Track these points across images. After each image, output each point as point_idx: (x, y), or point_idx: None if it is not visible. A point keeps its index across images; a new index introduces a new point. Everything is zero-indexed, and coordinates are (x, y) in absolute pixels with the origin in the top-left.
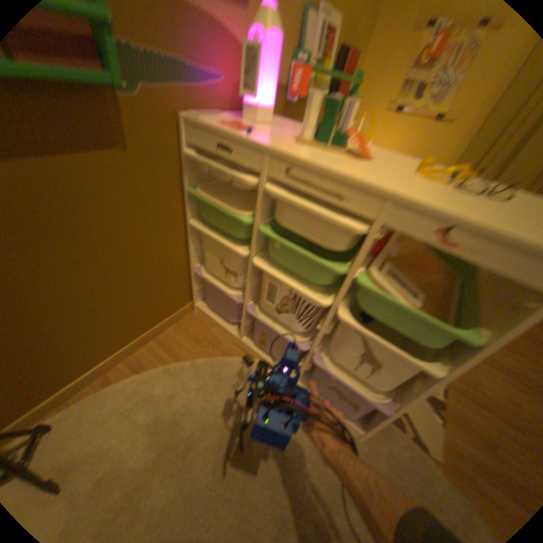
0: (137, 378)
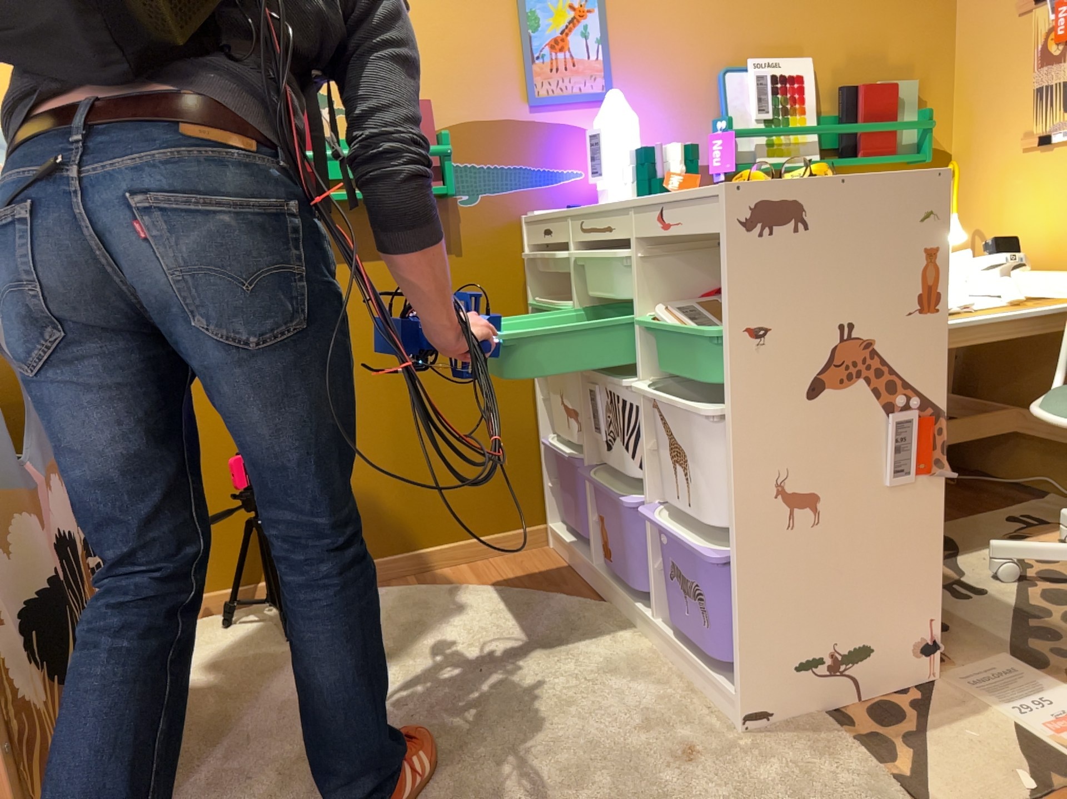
0: (417, 587)
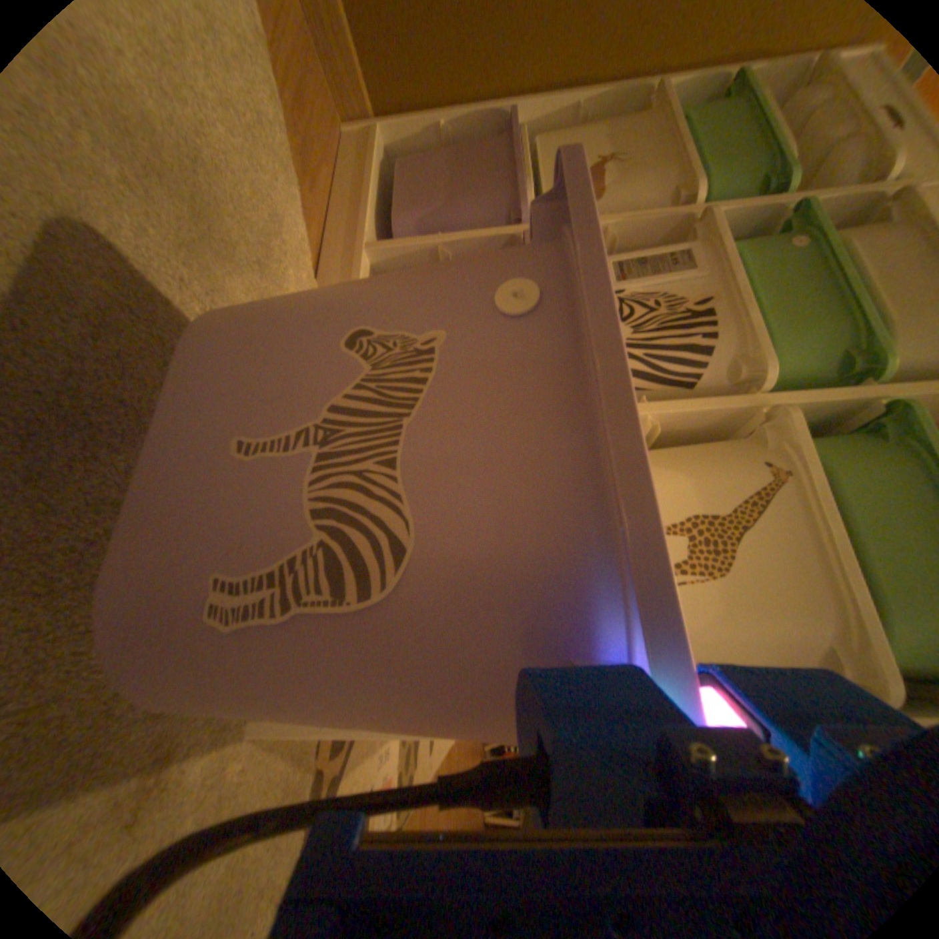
0: None
